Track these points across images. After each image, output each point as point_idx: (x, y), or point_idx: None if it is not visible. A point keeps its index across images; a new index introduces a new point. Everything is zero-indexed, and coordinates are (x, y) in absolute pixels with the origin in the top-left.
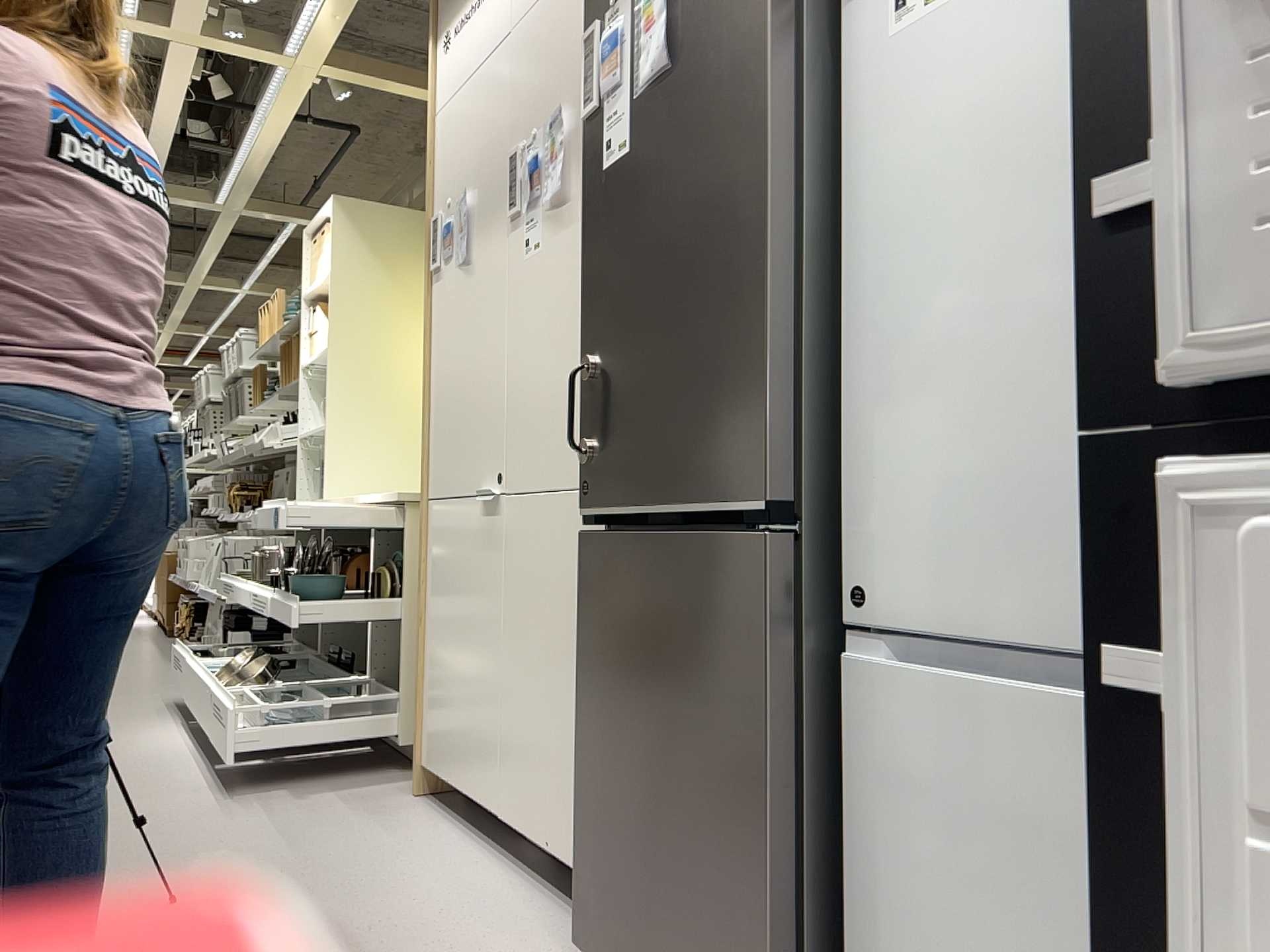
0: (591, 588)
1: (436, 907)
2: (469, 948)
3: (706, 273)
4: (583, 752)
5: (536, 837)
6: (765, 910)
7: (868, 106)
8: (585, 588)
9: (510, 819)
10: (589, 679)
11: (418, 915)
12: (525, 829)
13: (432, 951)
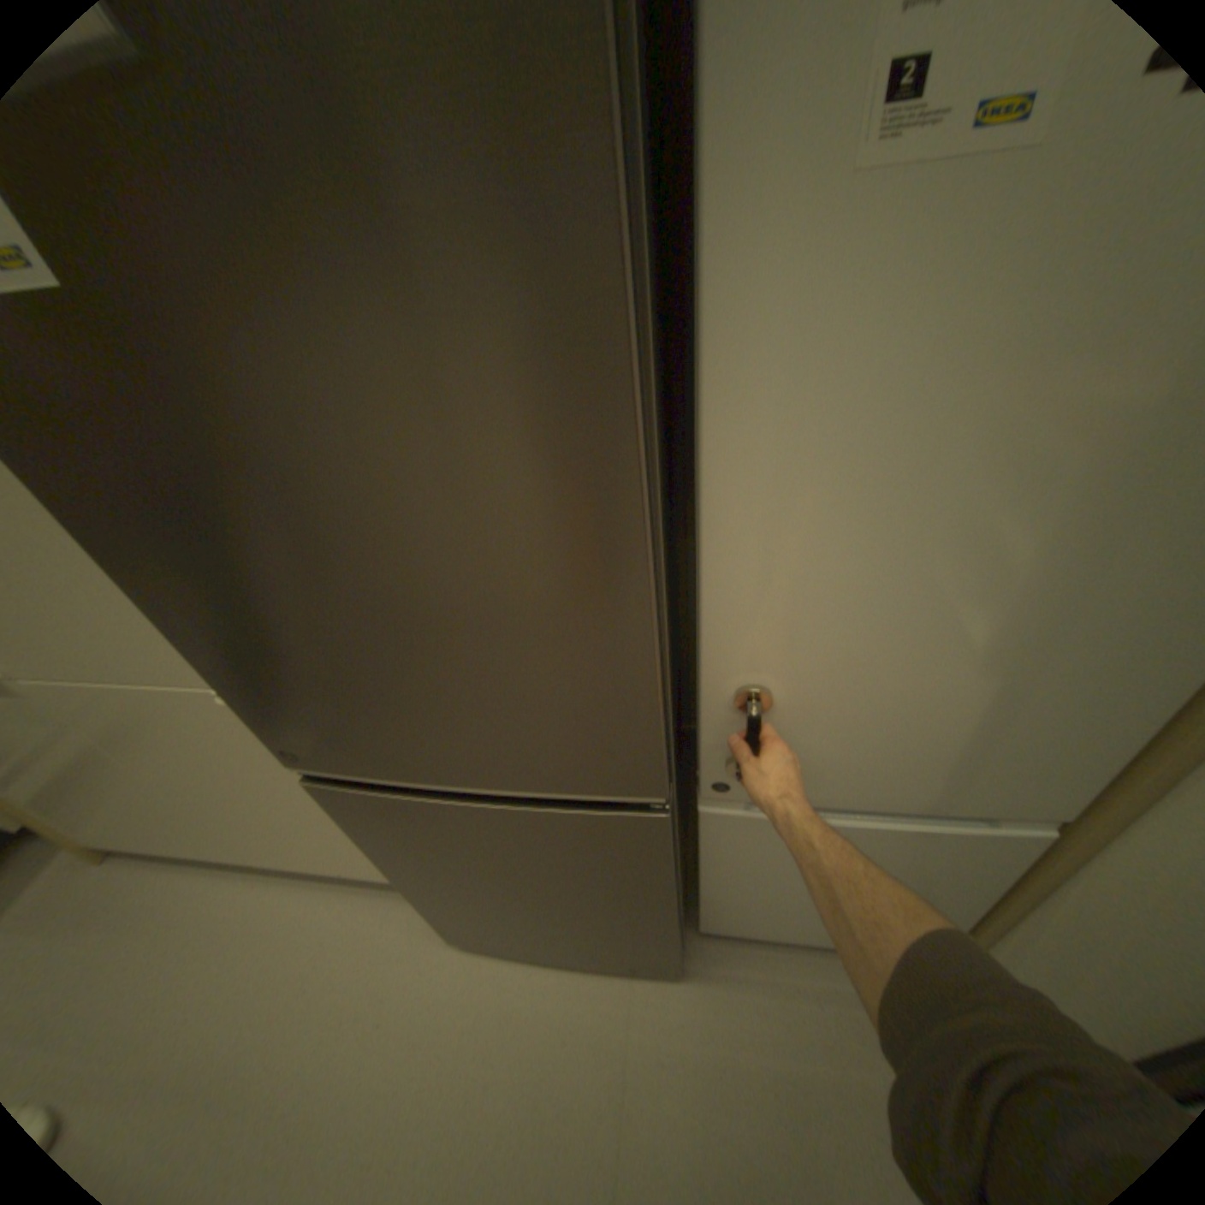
0: (354, 818)
1: (283, 985)
2: (360, 1003)
3: (488, 593)
4: (403, 887)
5: (315, 872)
6: (662, 935)
7: (762, 301)
8: (339, 816)
9: (267, 866)
10: (390, 862)
11: (279, 1008)
12: (295, 870)
13: (336, 1036)
